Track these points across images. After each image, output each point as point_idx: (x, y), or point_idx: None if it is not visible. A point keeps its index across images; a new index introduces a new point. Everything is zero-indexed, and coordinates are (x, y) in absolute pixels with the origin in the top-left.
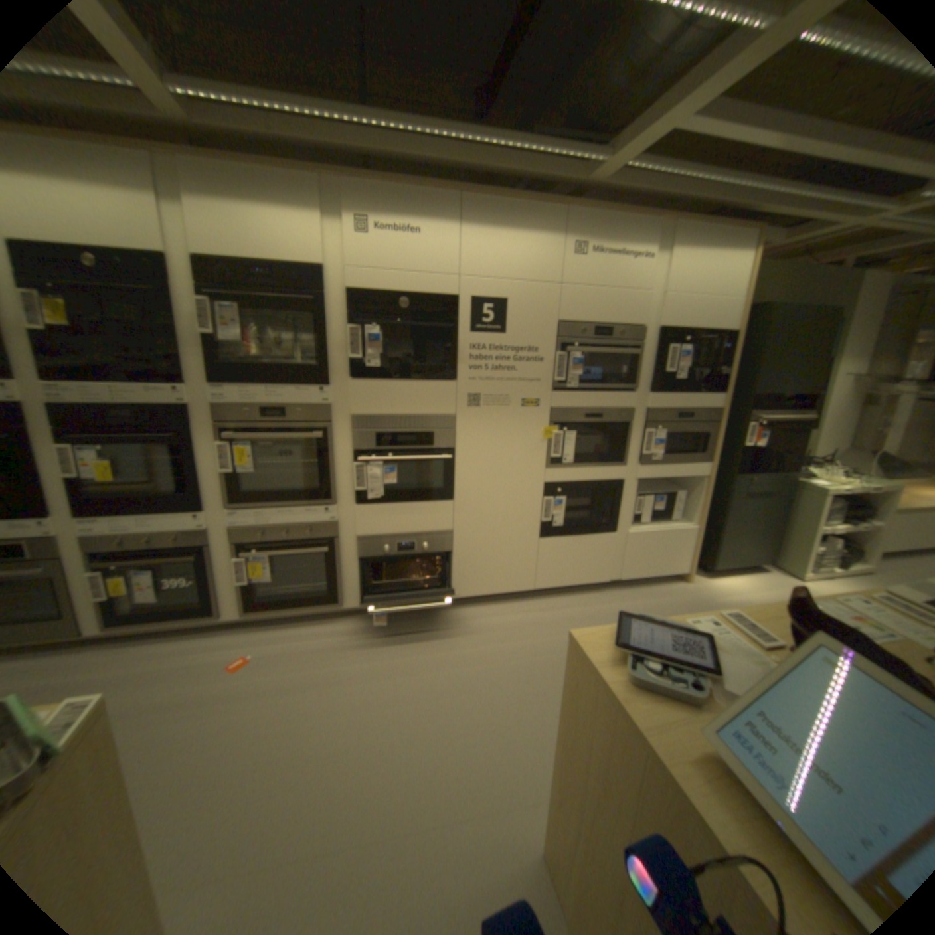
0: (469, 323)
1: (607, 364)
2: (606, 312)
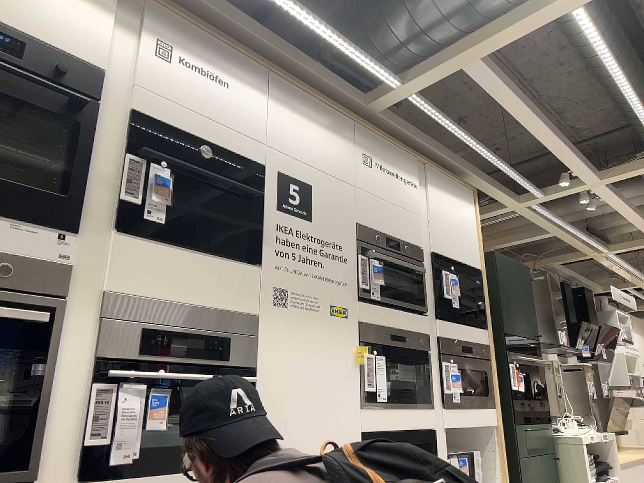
0: (279, 200)
1: (395, 278)
2: (389, 225)
